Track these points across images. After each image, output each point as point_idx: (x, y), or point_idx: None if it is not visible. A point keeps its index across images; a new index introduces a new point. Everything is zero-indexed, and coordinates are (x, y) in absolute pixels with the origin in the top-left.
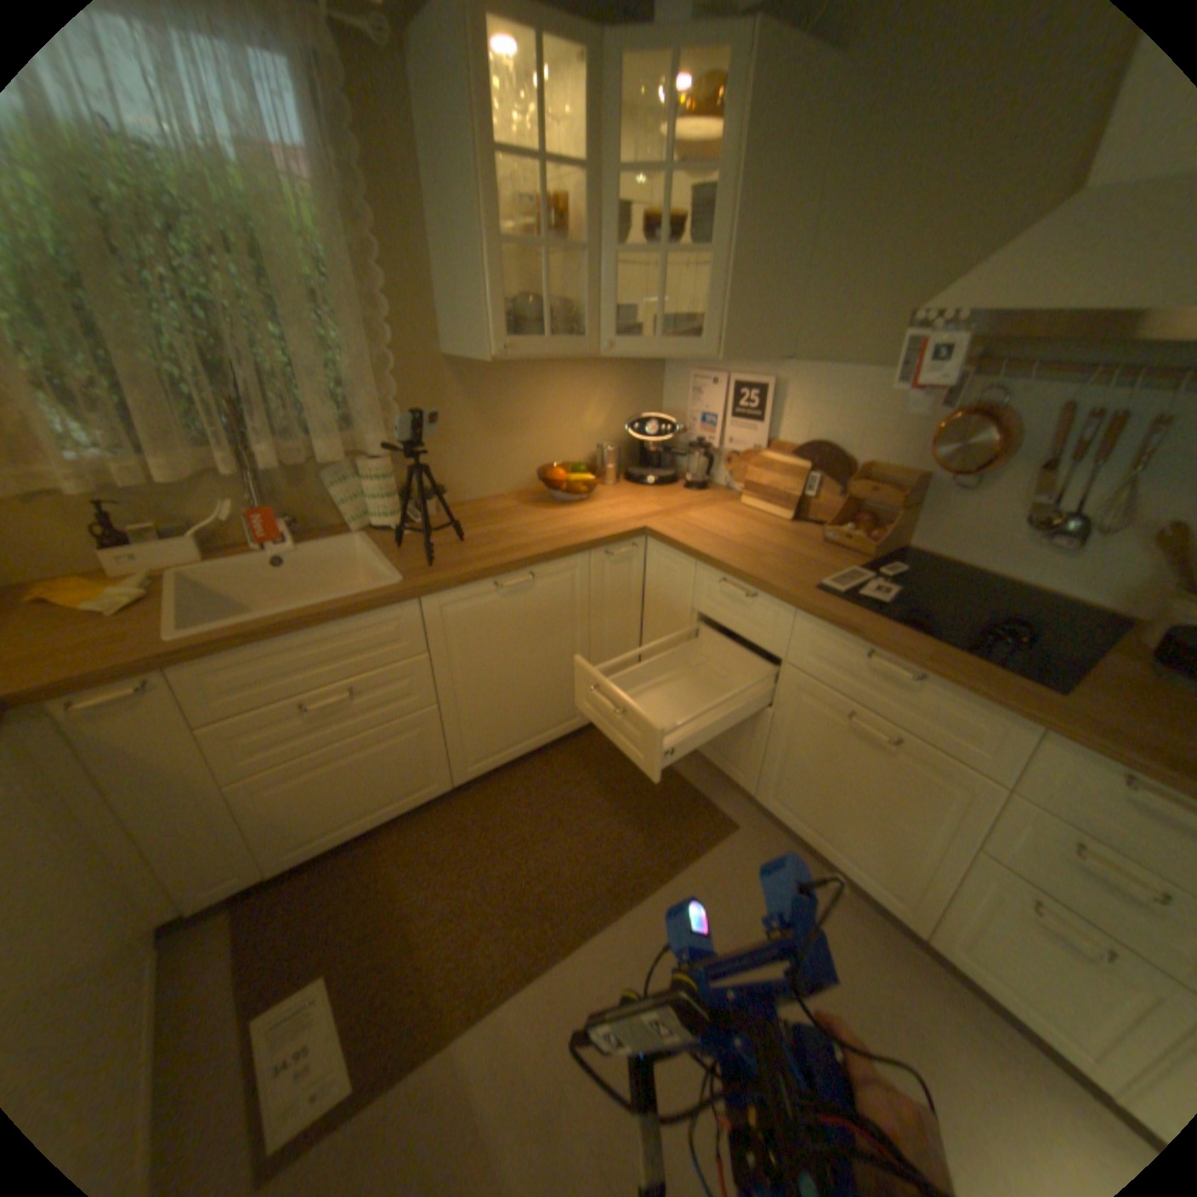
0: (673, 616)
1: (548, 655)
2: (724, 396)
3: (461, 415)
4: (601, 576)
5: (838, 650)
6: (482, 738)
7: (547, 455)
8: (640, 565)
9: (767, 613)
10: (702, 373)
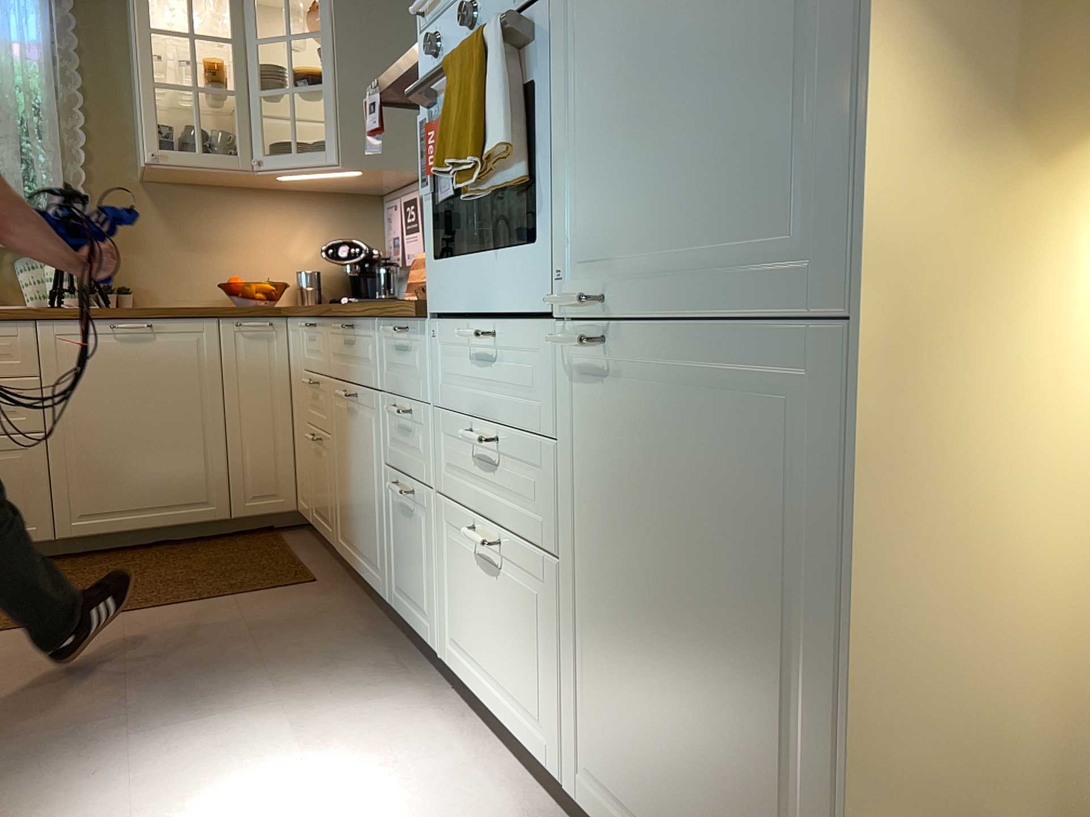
0: (299, 386)
1: (172, 416)
2: (401, 216)
3: (156, 230)
4: (235, 347)
5: (336, 339)
6: (92, 489)
7: (248, 276)
8: (284, 346)
9: (320, 336)
10: (390, 201)
